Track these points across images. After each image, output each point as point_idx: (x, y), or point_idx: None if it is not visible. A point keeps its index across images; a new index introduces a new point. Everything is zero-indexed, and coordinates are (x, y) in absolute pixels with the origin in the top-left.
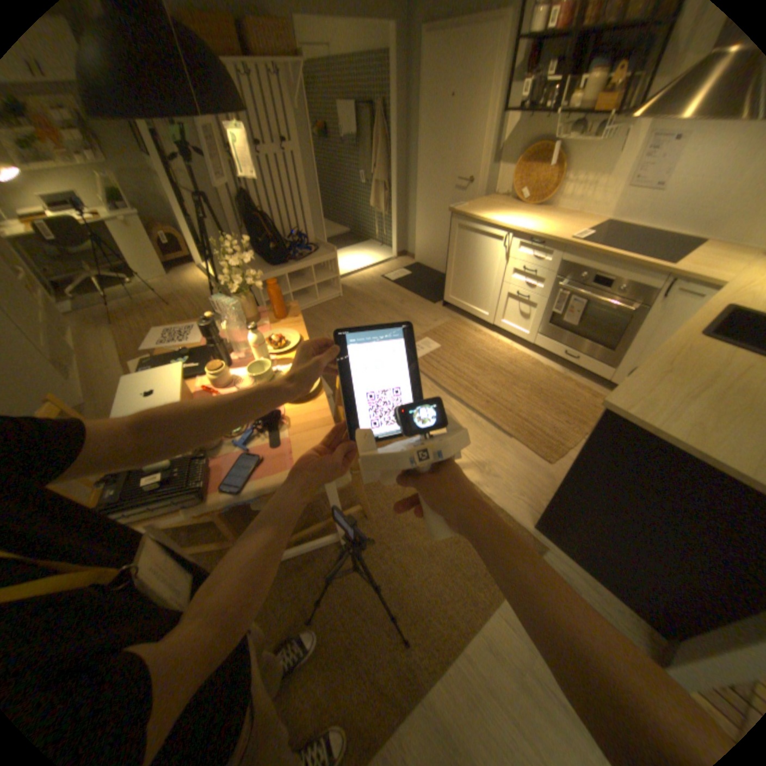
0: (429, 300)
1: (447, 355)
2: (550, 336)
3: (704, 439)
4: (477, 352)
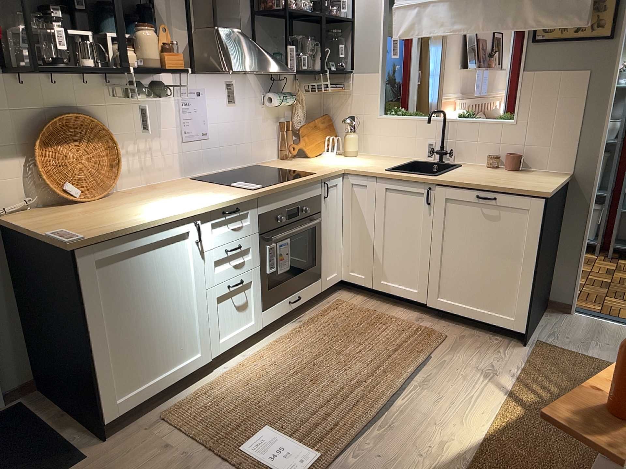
0: (65, 467)
1: (292, 416)
2: (268, 305)
3: (548, 182)
4: (277, 384)
